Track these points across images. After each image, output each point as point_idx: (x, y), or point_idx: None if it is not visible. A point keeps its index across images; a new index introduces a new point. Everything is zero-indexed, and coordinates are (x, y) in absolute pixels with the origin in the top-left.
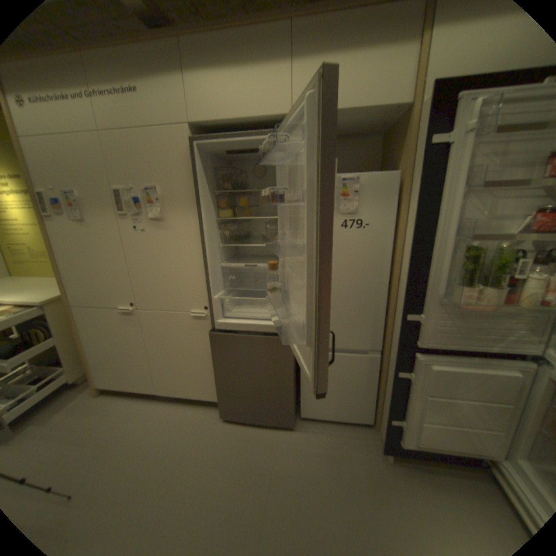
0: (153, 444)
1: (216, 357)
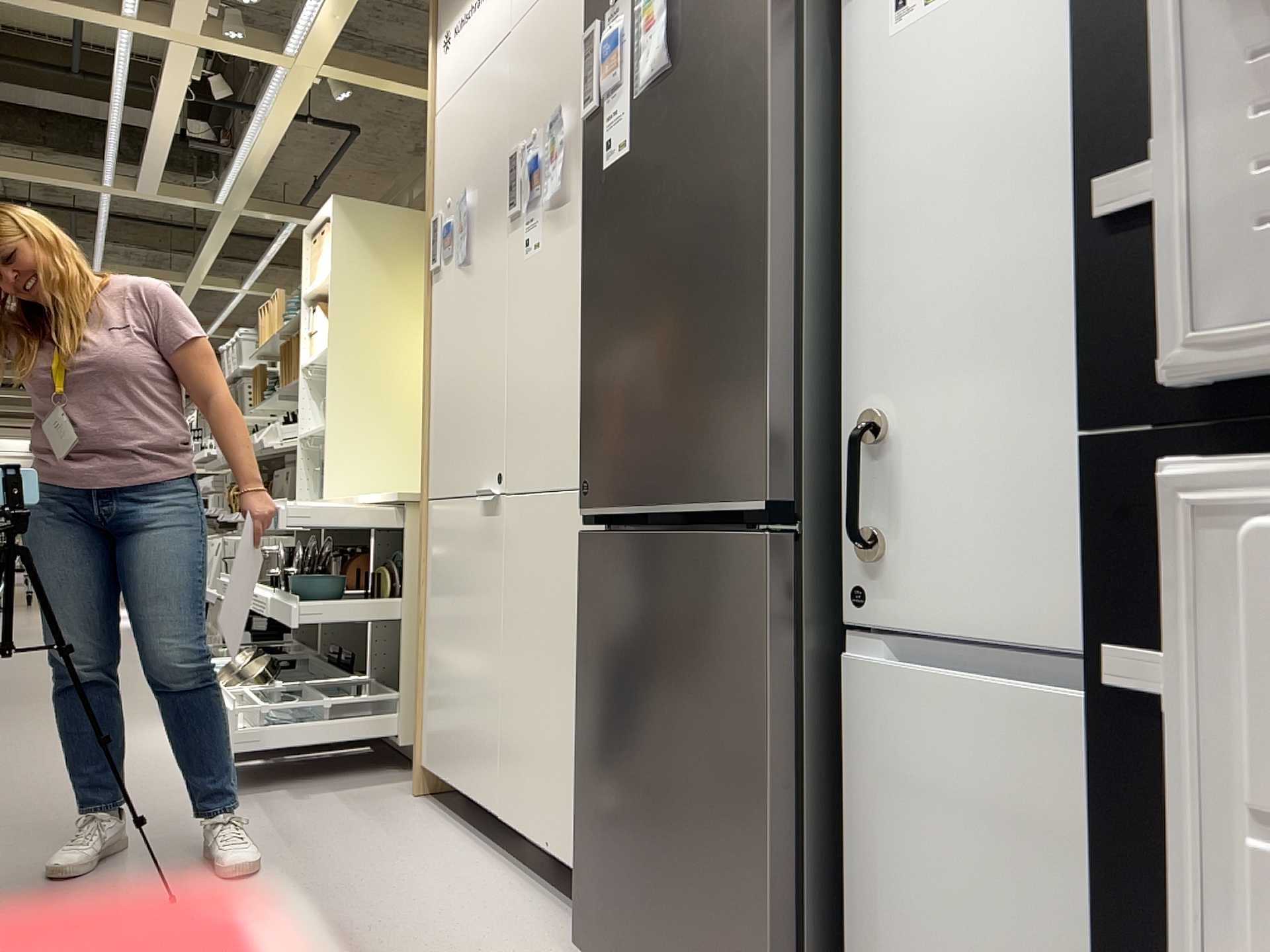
0: (383, 917)
1: (584, 642)
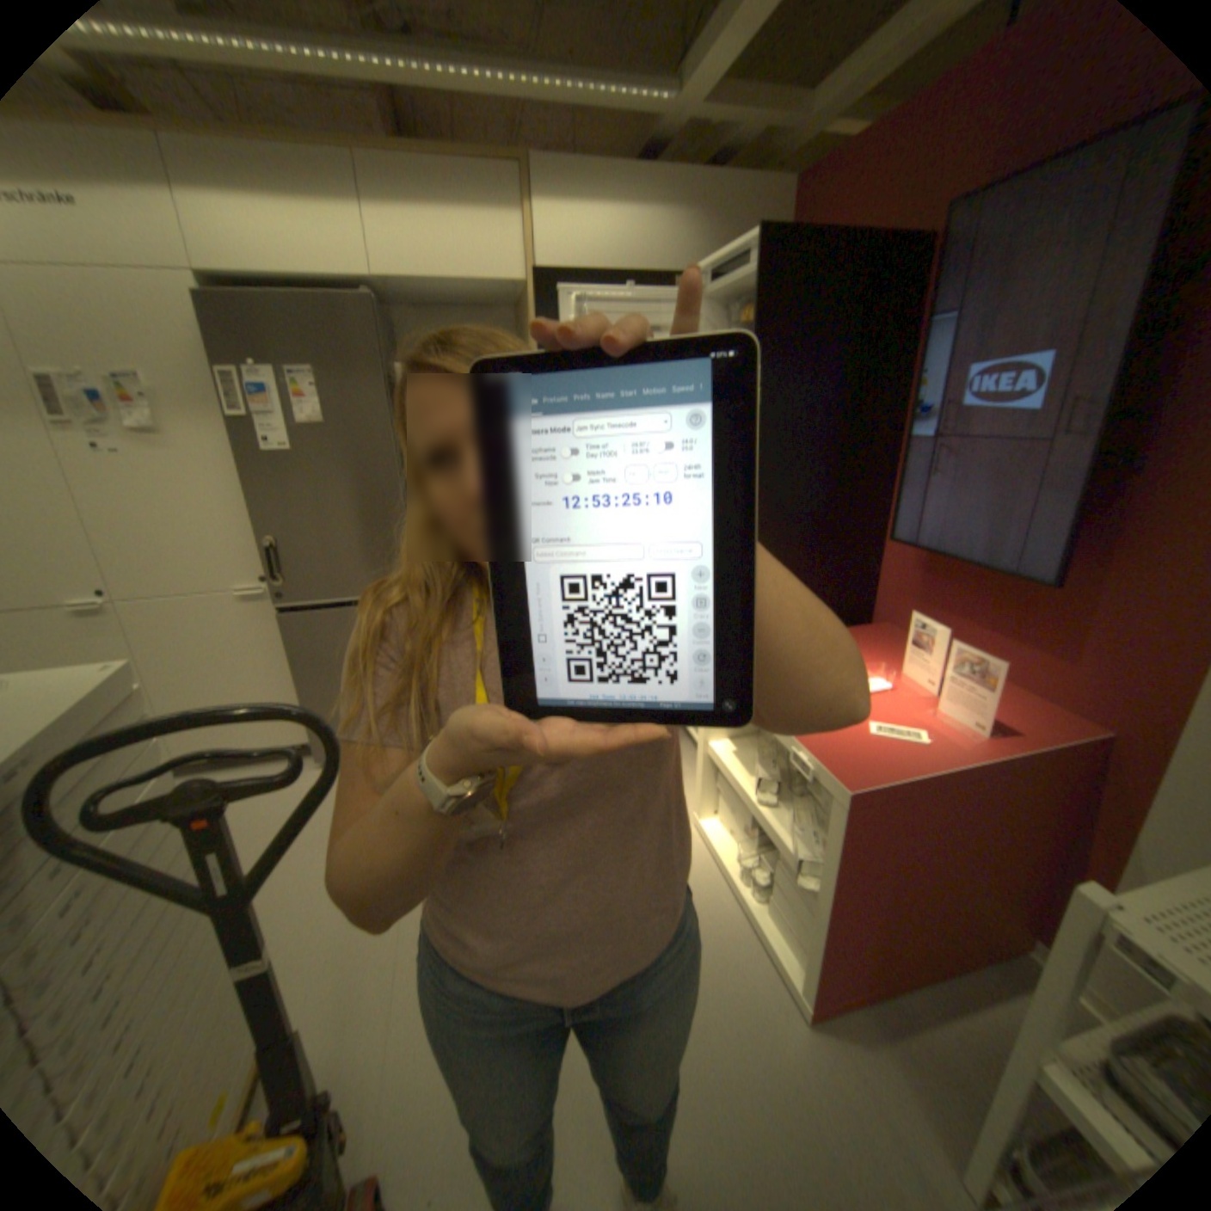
0: None
1: (295, 656)
